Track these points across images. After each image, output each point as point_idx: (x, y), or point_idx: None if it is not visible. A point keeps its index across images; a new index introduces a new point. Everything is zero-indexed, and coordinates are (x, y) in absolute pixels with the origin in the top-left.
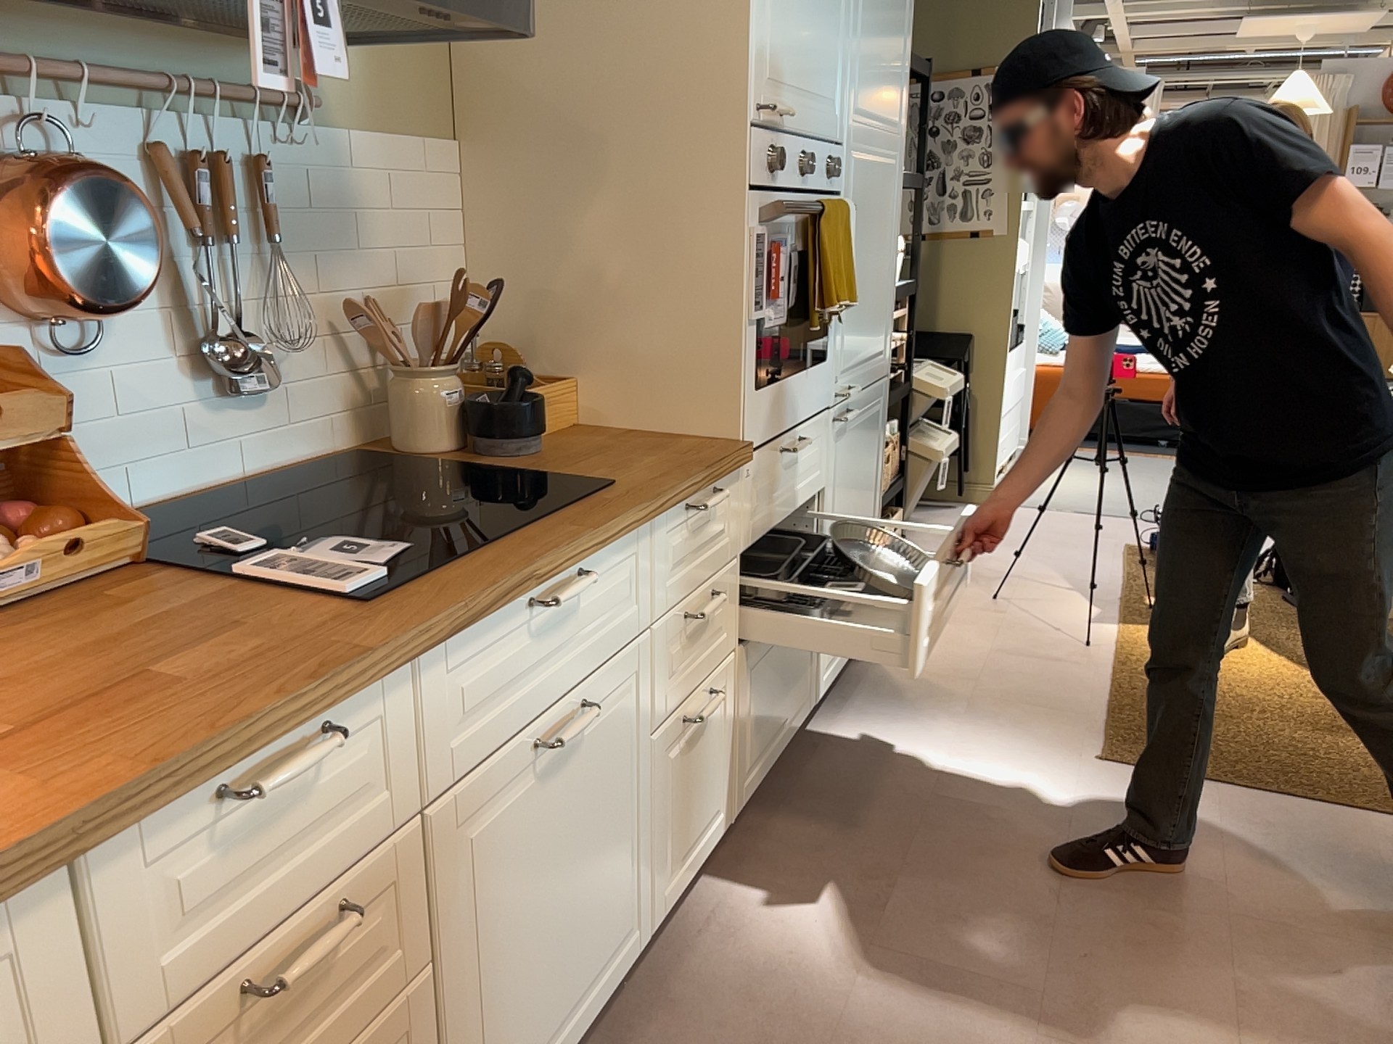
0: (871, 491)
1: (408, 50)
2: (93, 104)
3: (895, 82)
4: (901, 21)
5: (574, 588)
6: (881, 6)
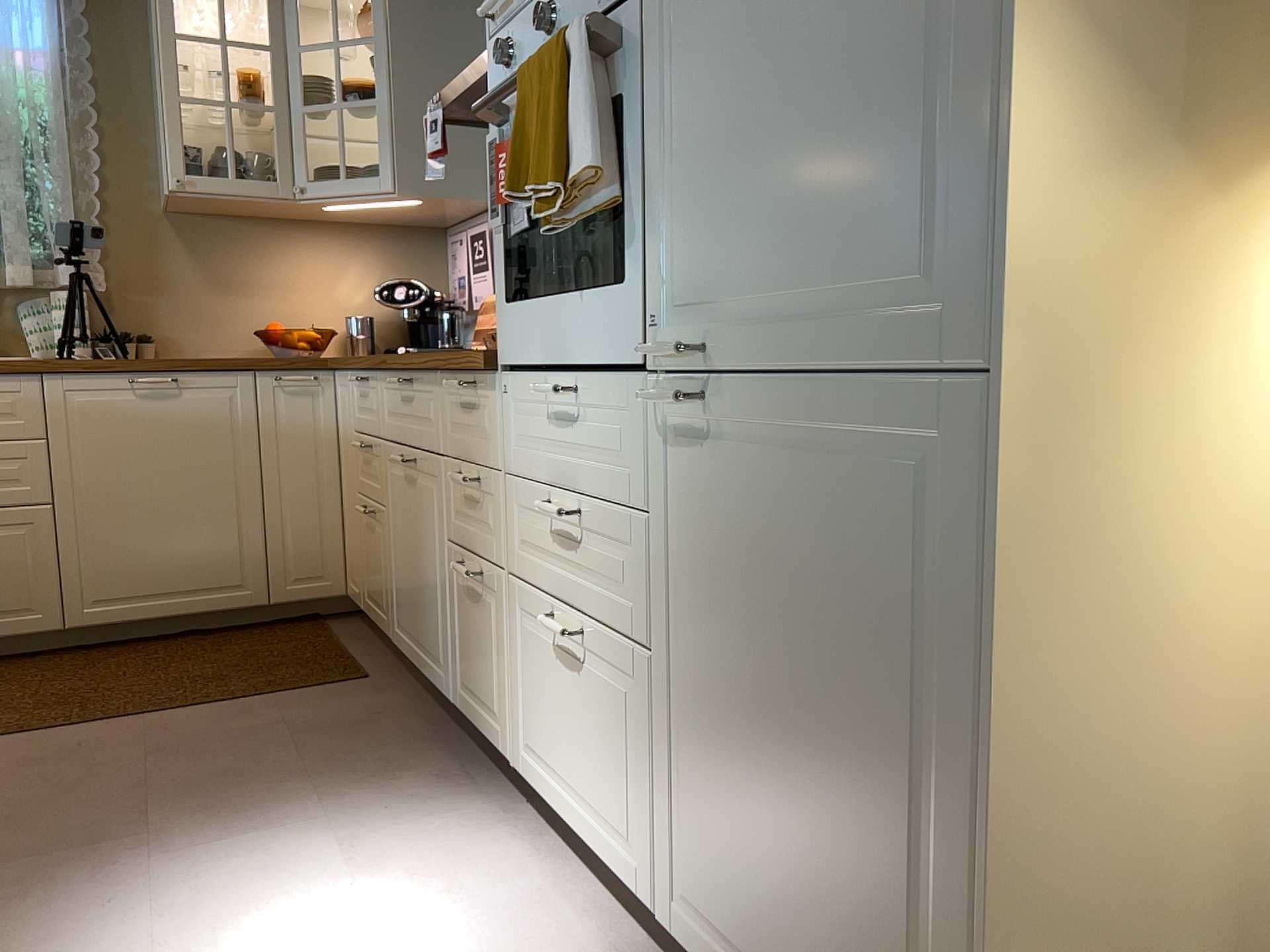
0: (886, 712)
1: None
2: None
3: None
4: None
5: (393, 378)
6: None
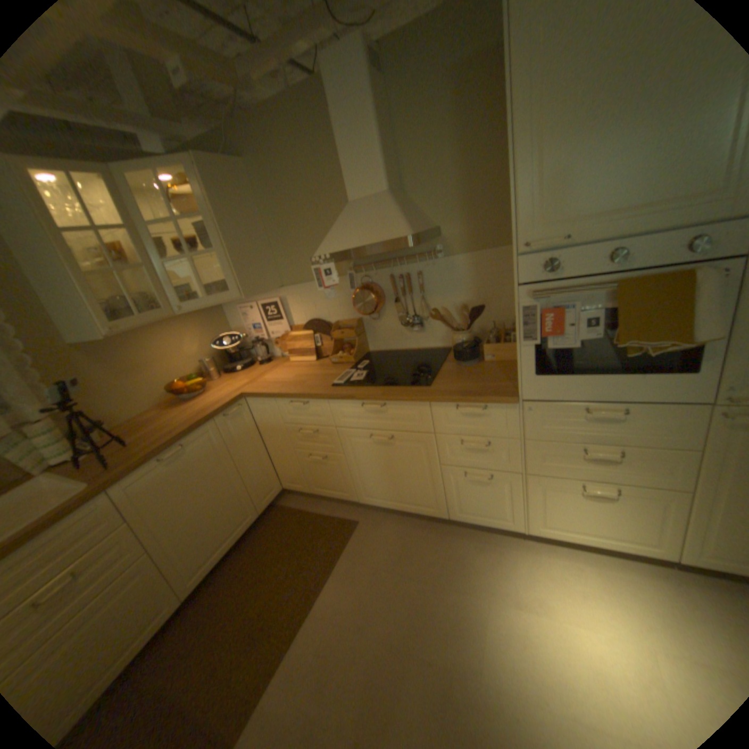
0: None
1: (489, 217)
2: (378, 269)
3: None
4: None
5: (372, 405)
6: None
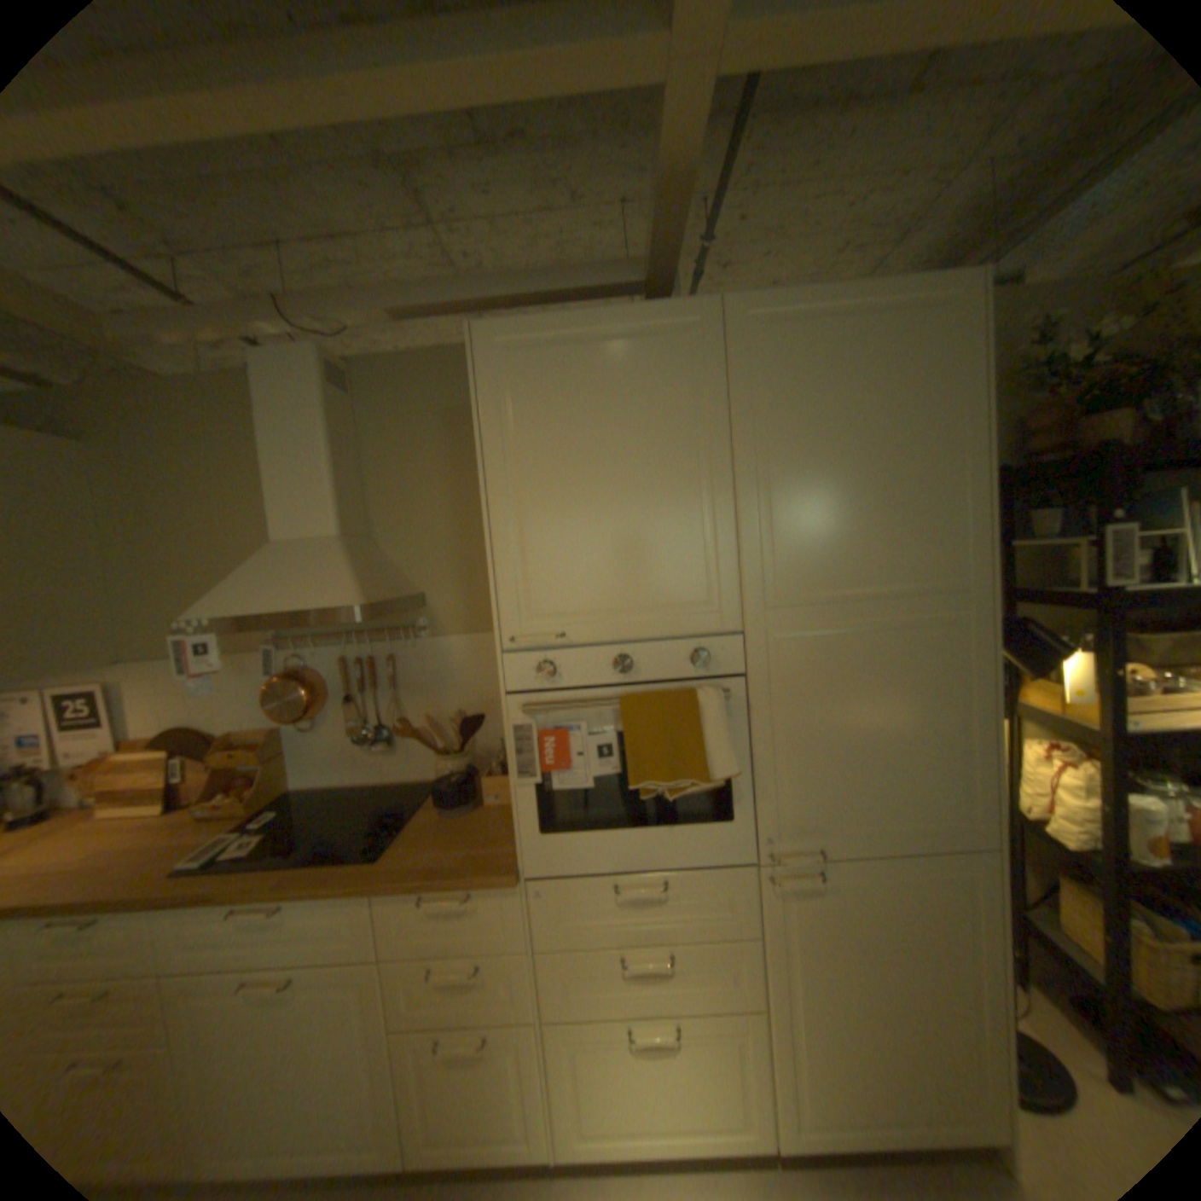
0: (948, 976)
1: None
2: (320, 646)
3: (917, 541)
4: (925, 476)
5: (248, 916)
6: (834, 485)
